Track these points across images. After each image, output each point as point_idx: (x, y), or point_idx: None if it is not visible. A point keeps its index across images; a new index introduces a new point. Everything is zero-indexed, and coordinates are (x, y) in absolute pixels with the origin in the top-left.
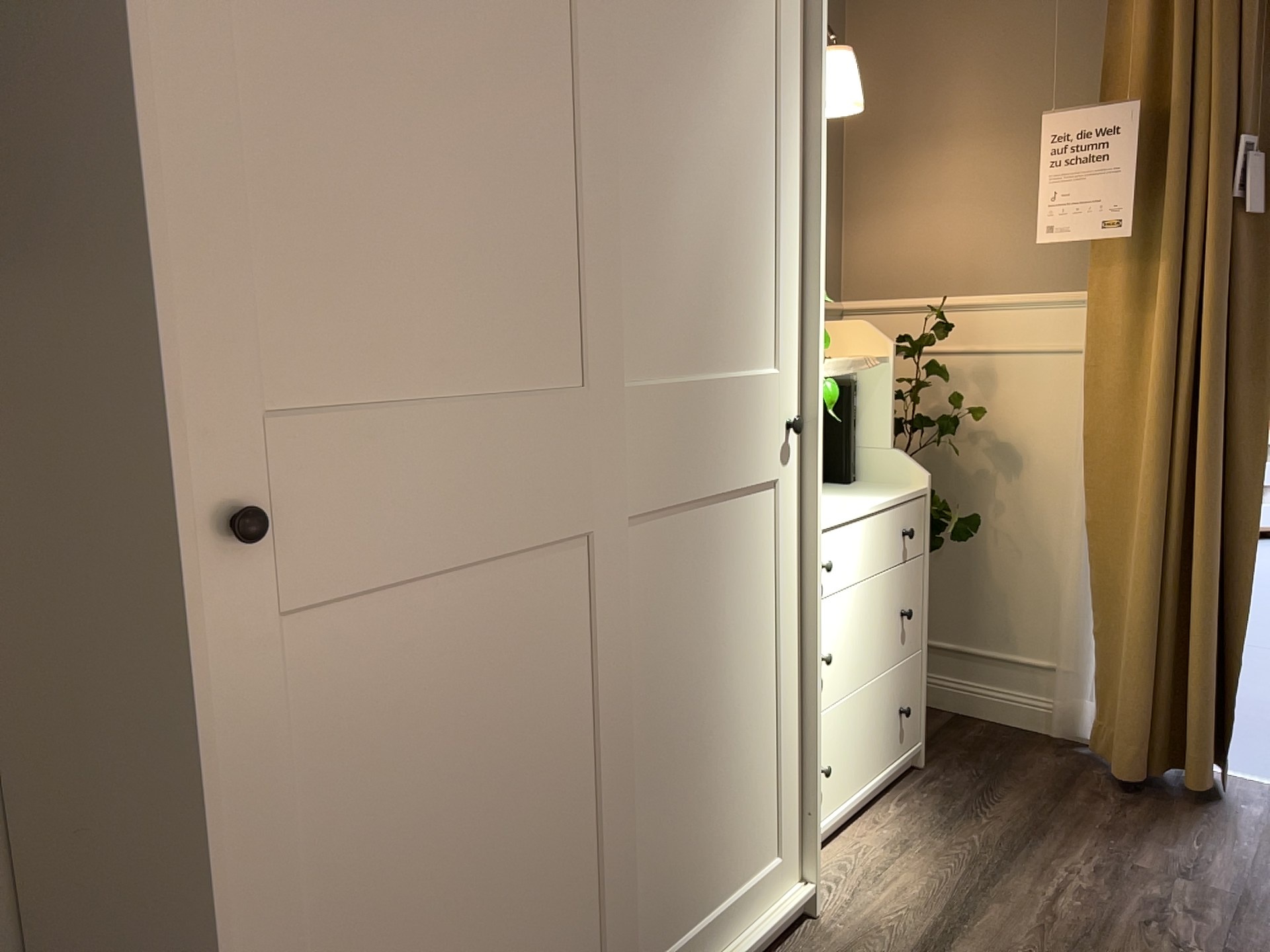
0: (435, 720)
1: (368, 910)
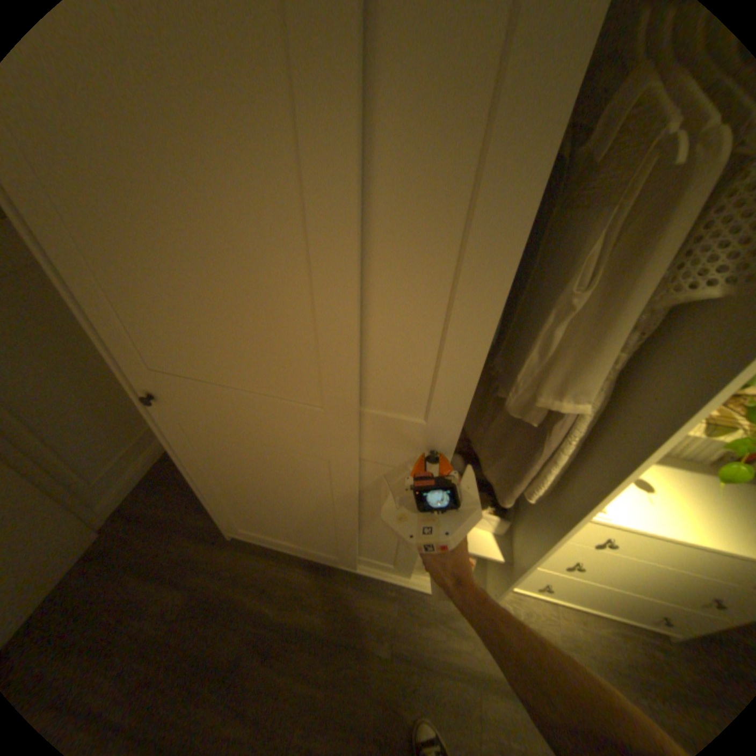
0: (235, 471)
1: (220, 493)
